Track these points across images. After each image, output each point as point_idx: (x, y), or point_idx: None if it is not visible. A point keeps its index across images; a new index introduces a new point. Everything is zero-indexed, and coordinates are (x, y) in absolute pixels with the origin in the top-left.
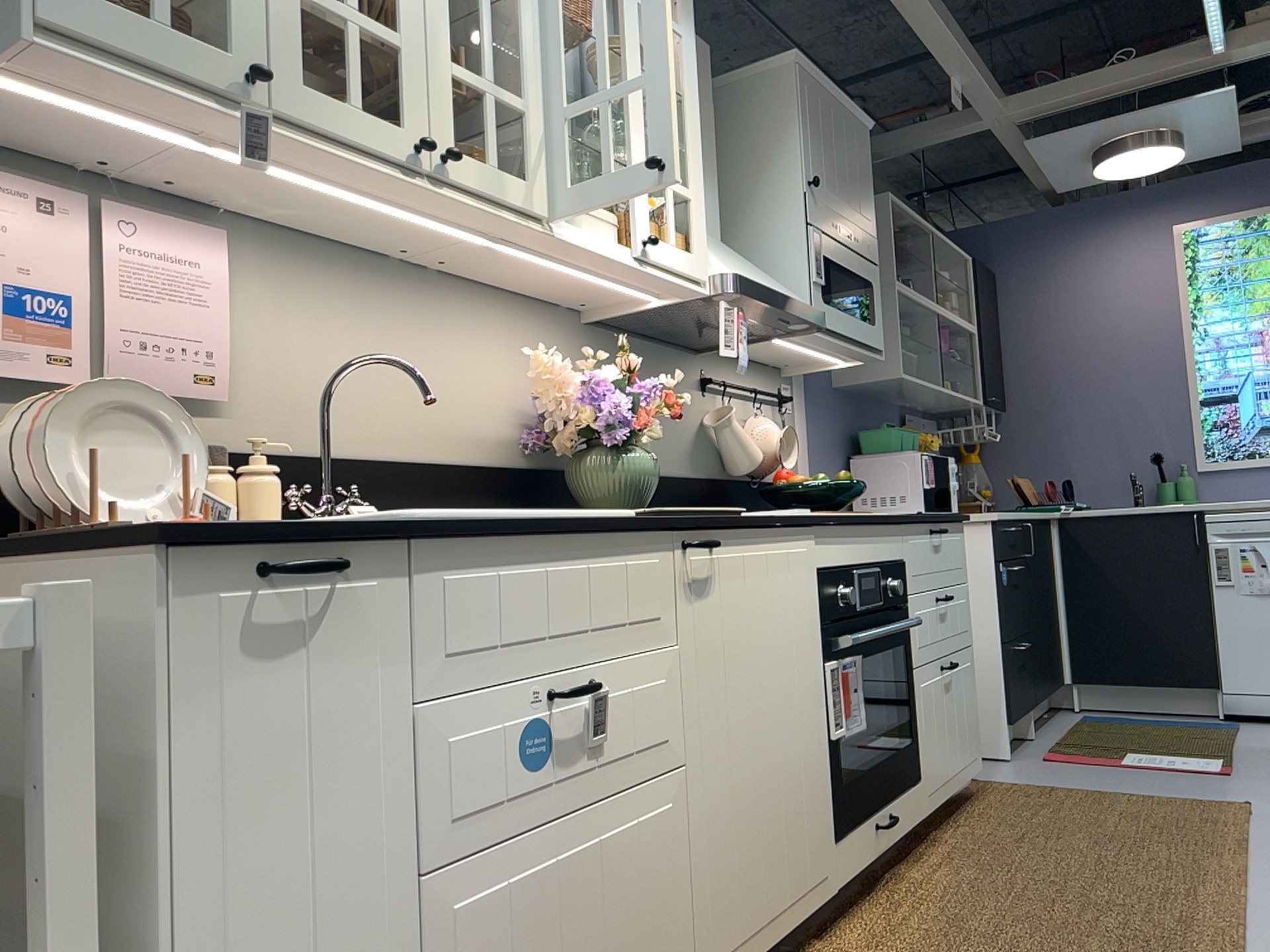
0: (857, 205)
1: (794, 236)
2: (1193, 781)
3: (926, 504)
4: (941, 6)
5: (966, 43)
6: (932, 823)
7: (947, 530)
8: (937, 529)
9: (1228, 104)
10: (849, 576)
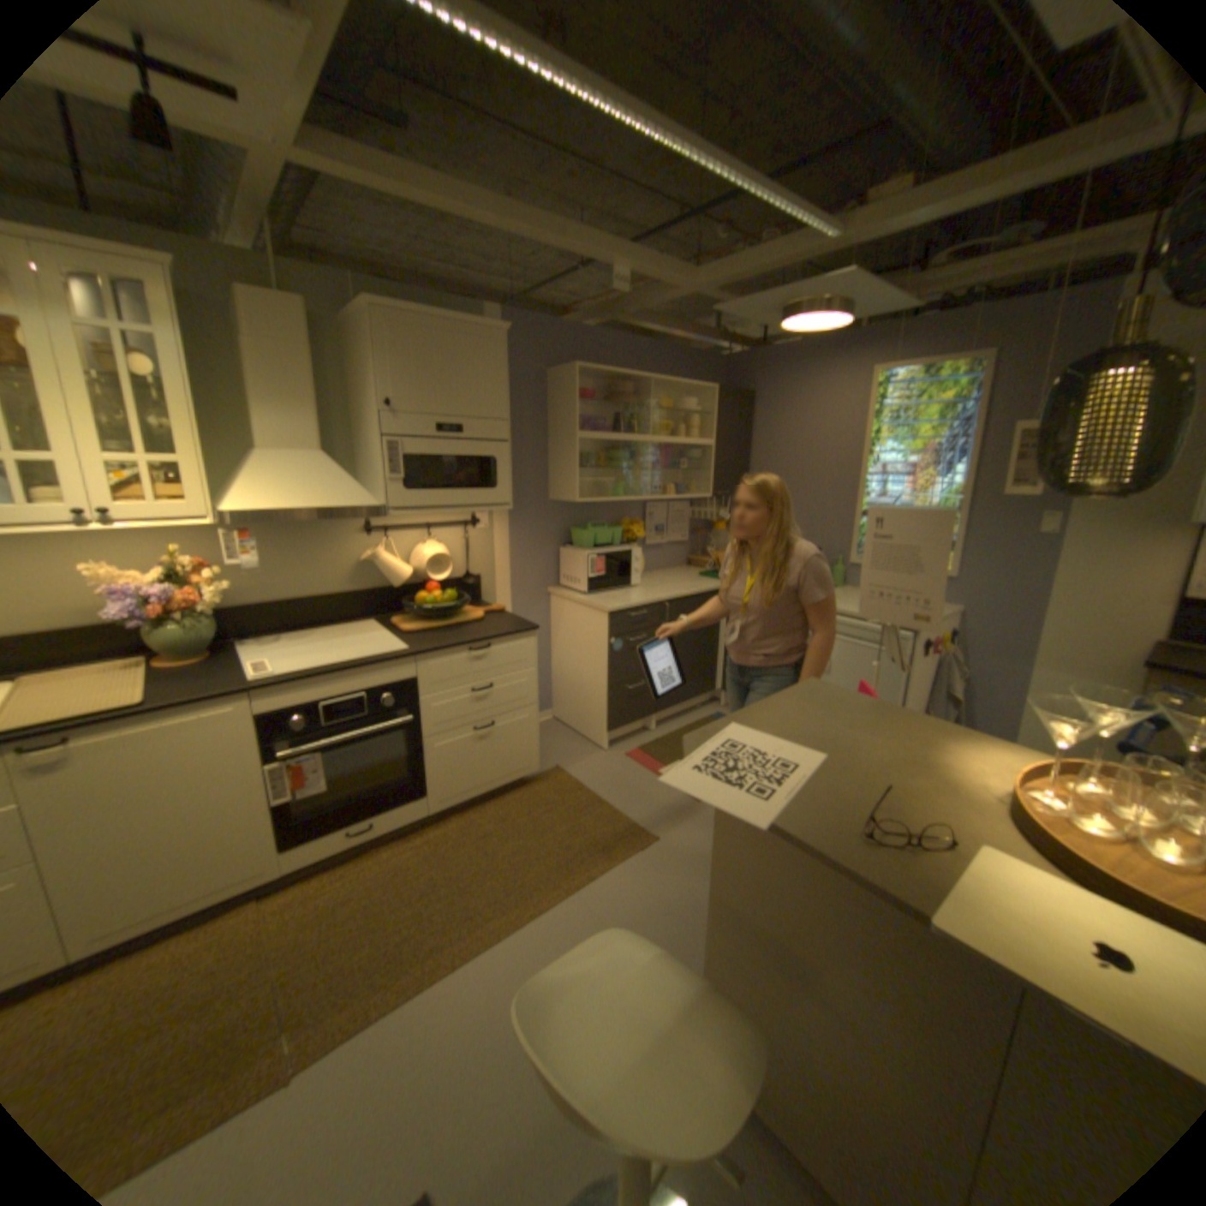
0: (471, 401)
1: (376, 443)
2: (666, 805)
3: (590, 588)
4: (551, 216)
5: (609, 237)
6: (467, 807)
7: (485, 648)
8: (477, 647)
9: (865, 279)
10: (308, 709)
